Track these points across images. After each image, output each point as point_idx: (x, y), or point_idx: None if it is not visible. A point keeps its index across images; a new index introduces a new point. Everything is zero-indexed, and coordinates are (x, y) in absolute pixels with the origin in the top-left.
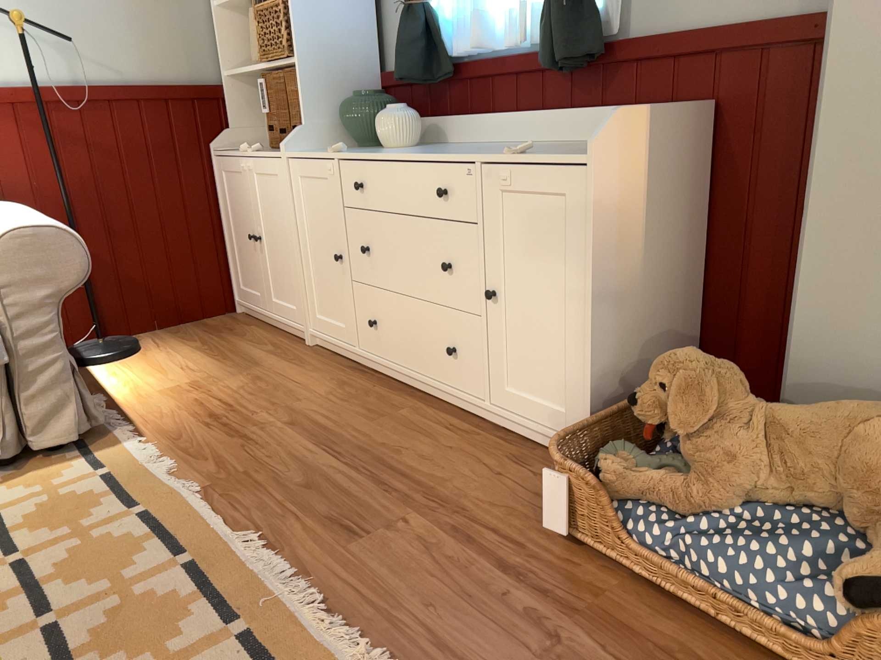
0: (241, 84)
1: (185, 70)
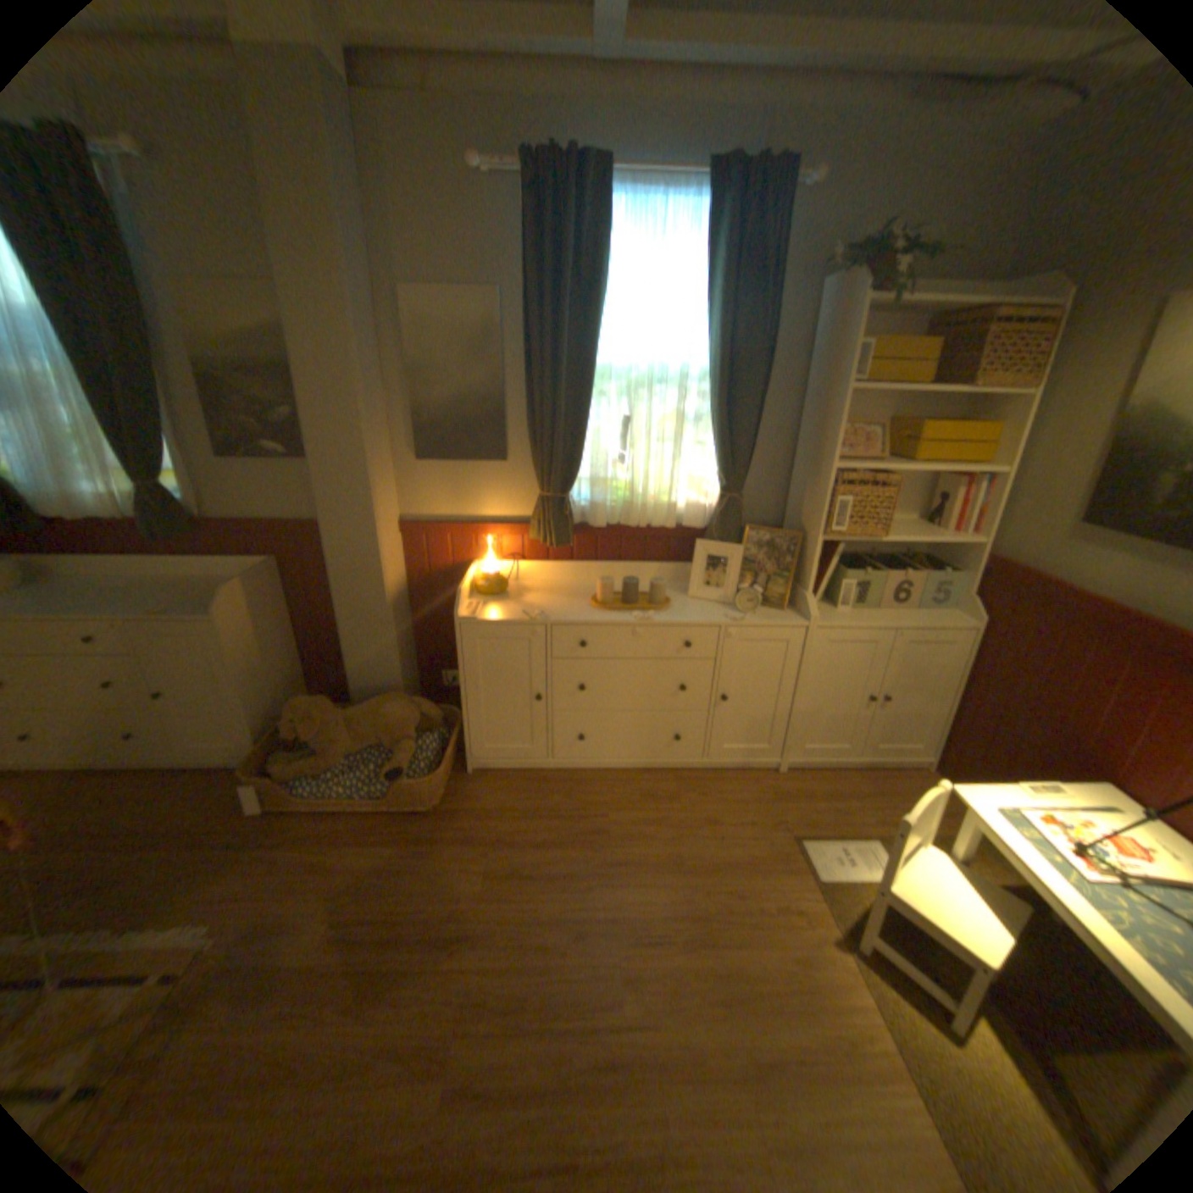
0: None
1: None
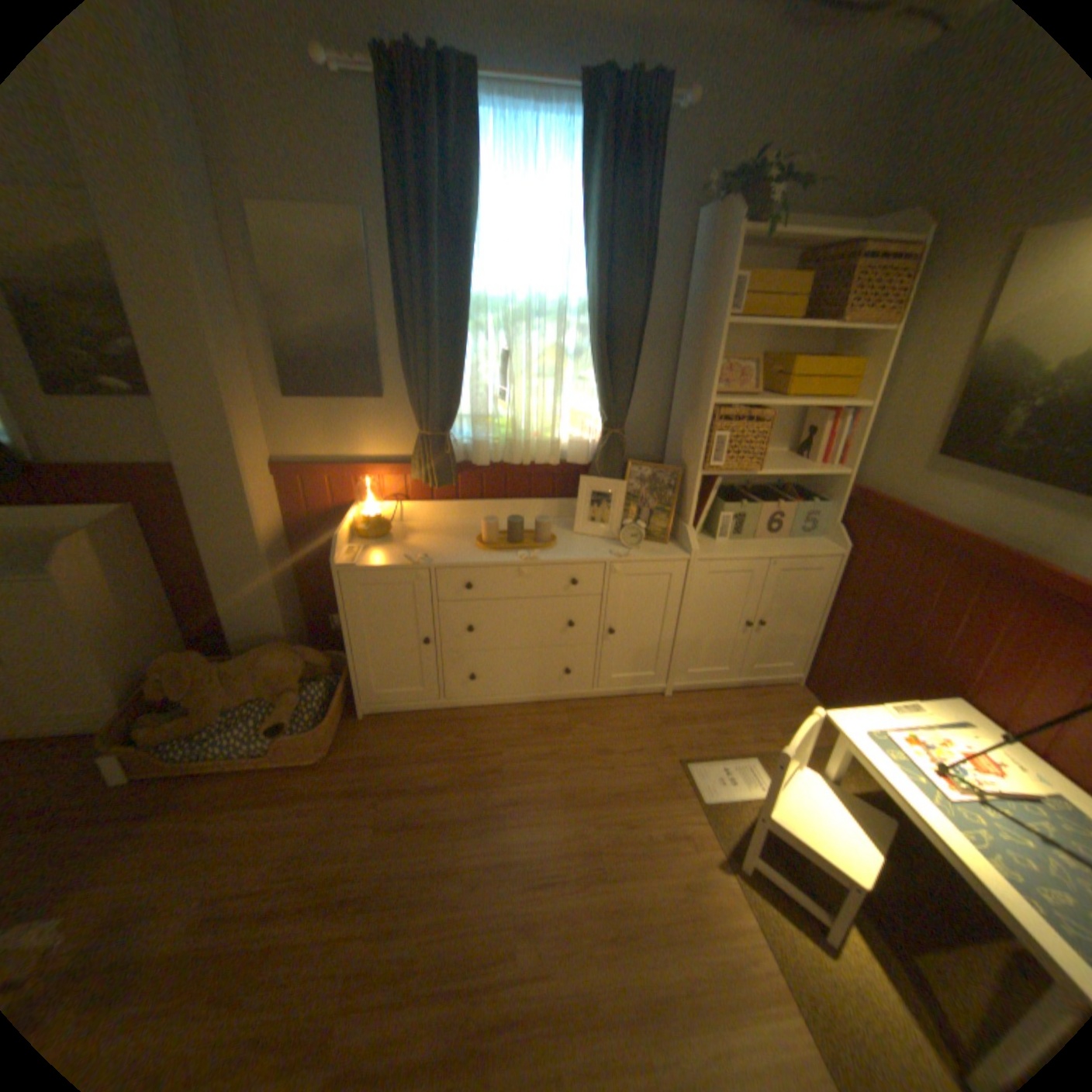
0: None
1: None
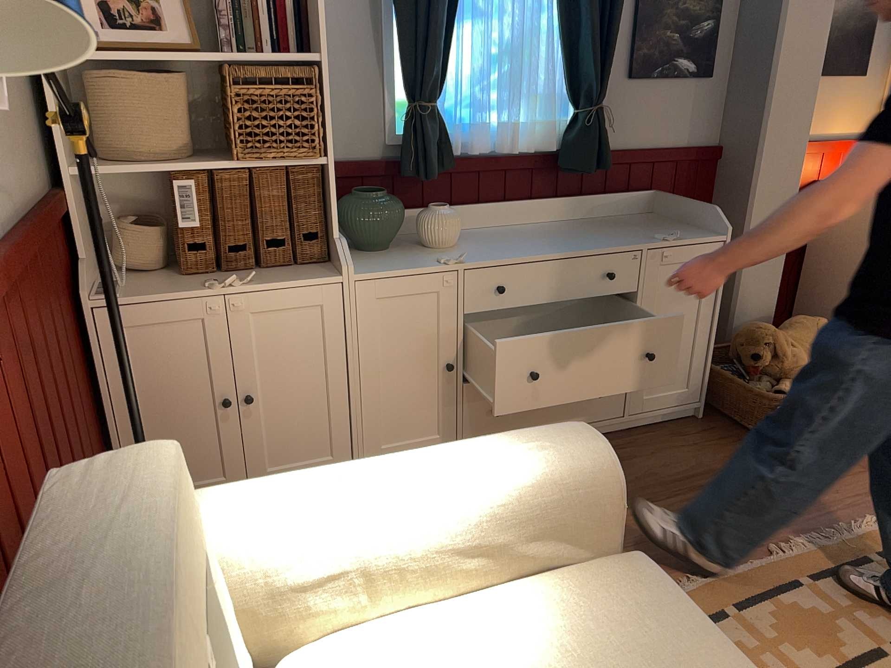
0: (76, 182)
1: (33, 171)
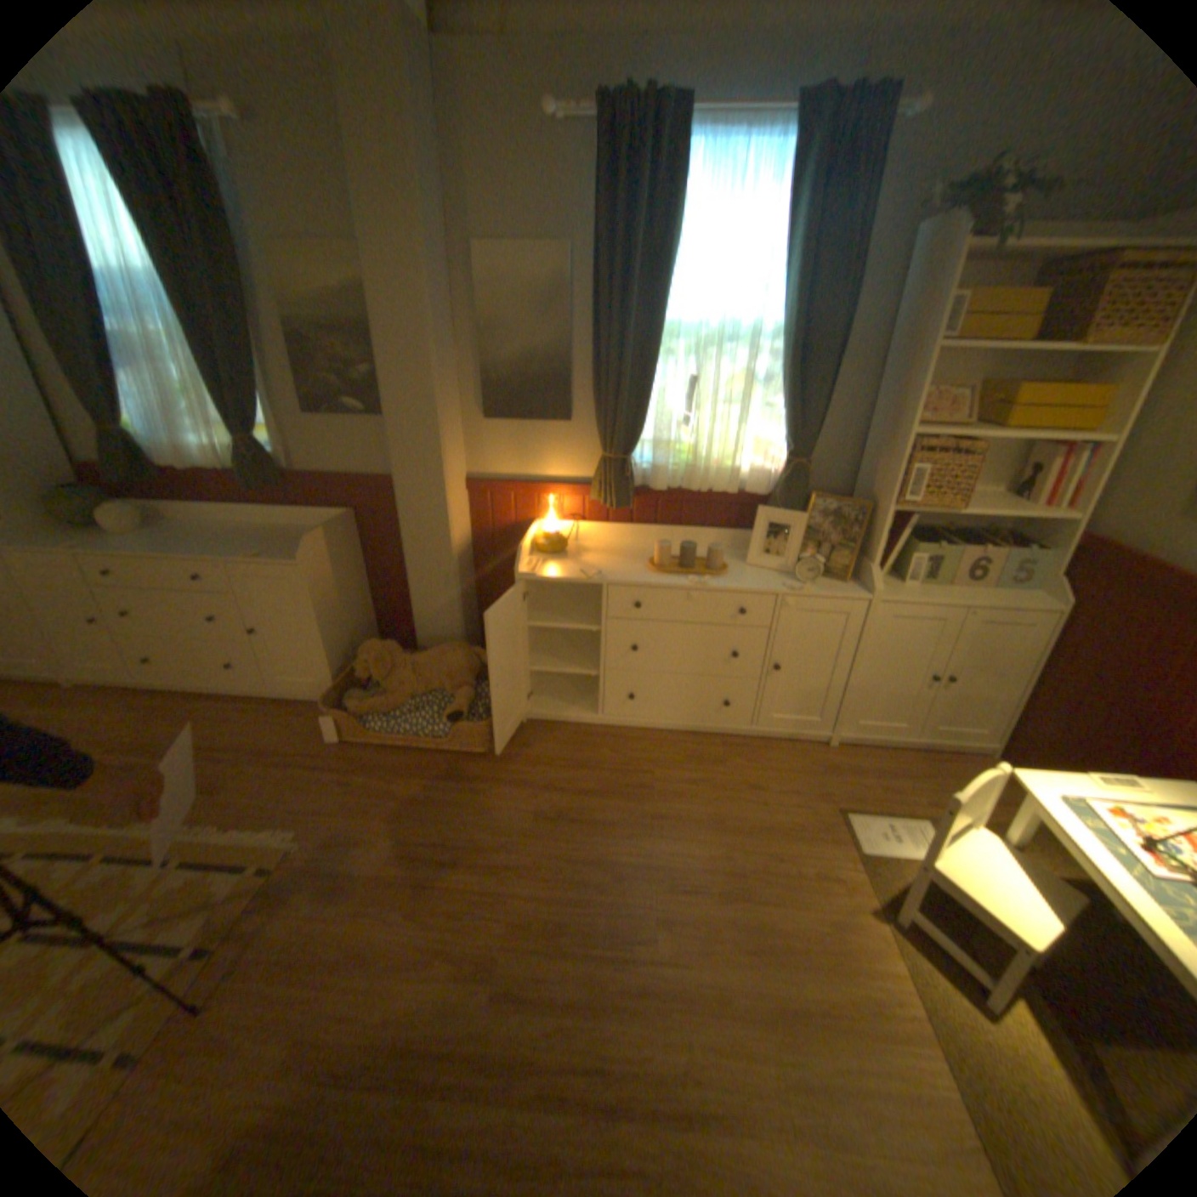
0: None
1: None
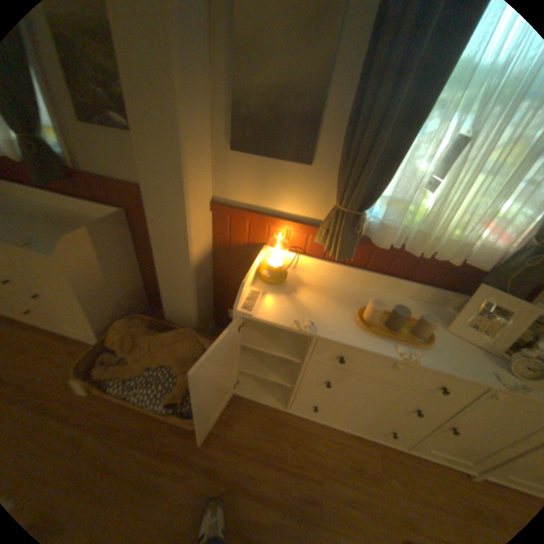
0: None
1: None
